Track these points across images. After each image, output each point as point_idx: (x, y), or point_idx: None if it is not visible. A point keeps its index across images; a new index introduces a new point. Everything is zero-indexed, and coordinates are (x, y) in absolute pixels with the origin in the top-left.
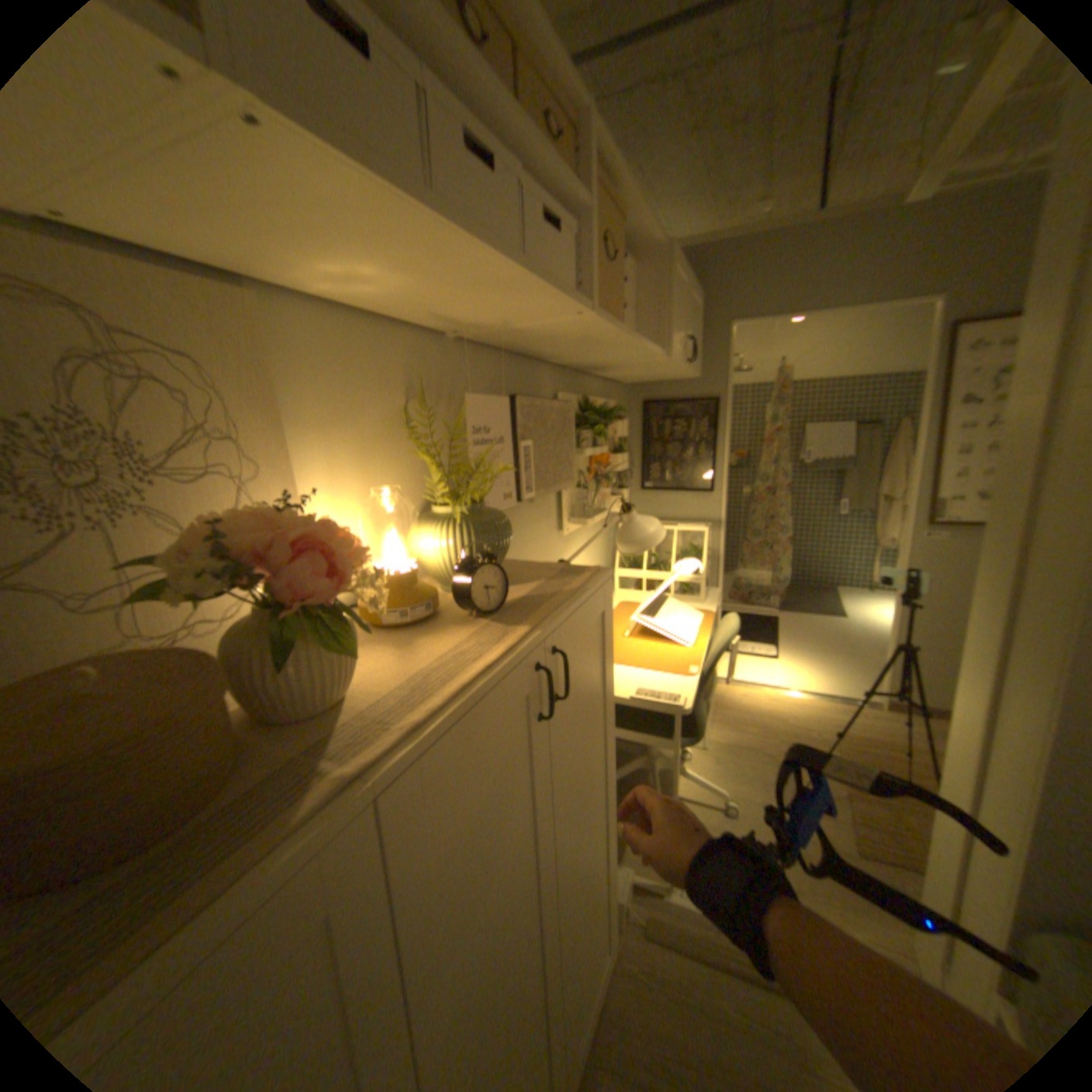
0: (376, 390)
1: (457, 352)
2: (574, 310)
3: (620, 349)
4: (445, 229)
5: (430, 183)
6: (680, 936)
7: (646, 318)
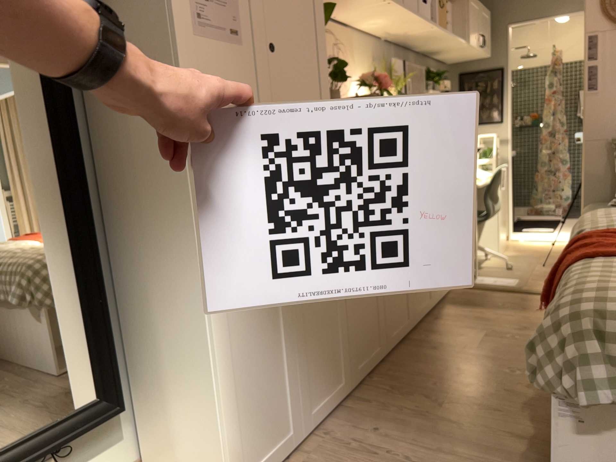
0: (366, 57)
1: (386, 45)
2: (430, 27)
3: (445, 42)
4: (405, 13)
5: (404, 4)
6: (480, 285)
7: (457, 28)
